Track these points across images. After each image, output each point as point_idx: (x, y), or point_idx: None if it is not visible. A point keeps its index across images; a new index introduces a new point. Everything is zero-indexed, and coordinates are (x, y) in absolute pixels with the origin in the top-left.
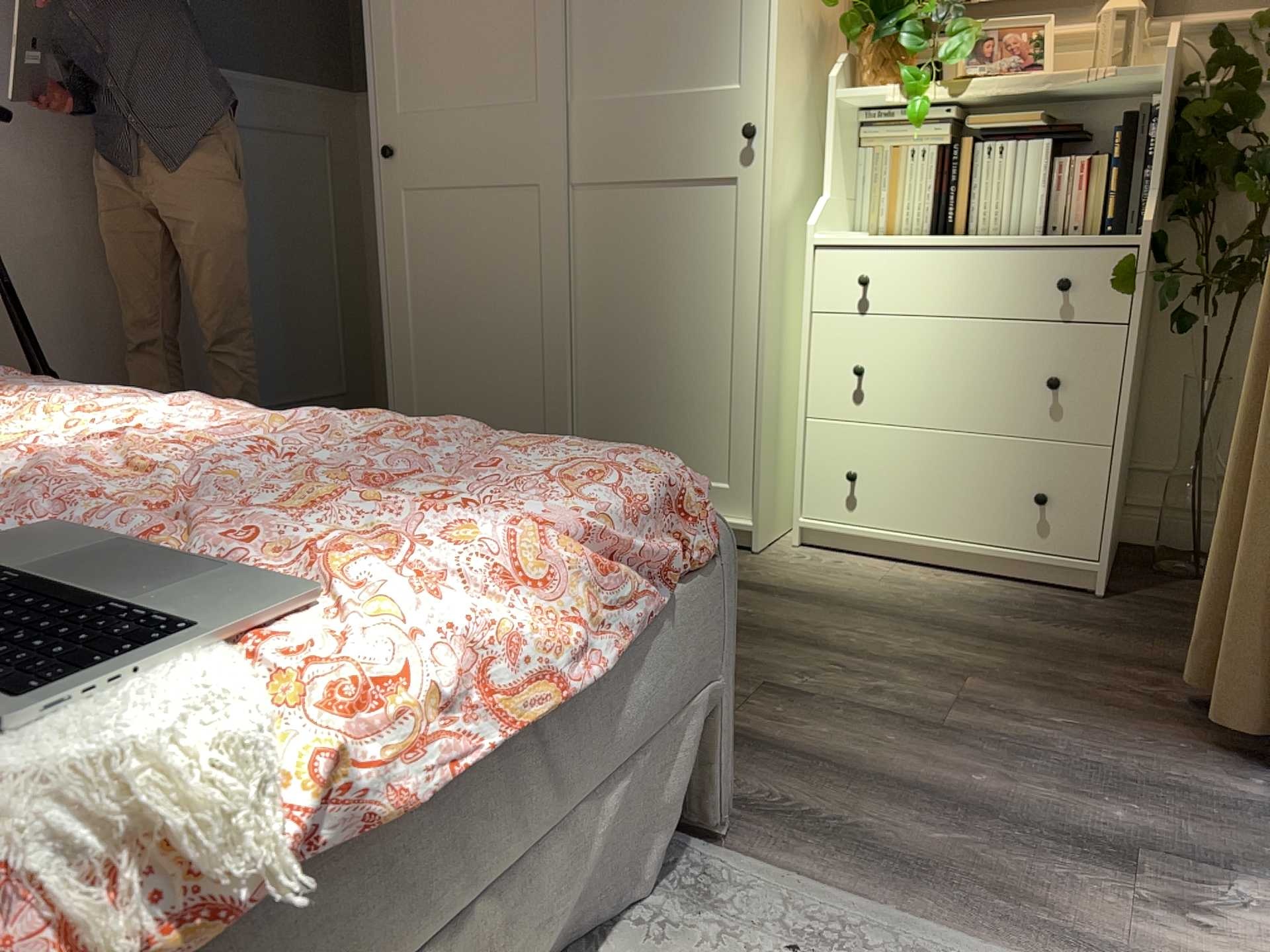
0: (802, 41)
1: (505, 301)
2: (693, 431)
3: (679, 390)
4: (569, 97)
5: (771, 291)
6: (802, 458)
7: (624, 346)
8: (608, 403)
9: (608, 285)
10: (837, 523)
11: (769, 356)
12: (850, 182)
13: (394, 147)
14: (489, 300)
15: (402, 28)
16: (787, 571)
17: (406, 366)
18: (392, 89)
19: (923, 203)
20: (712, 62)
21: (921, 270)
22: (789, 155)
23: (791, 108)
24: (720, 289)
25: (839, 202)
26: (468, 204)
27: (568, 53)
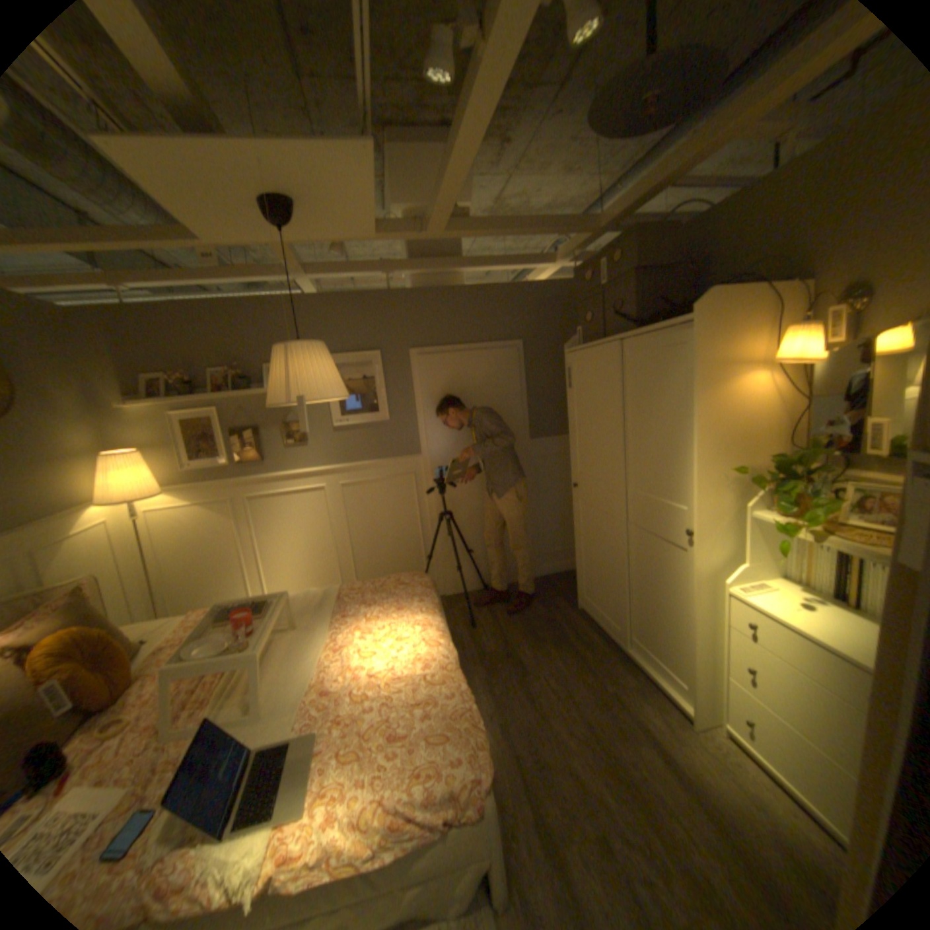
0: (730, 487)
1: (608, 558)
2: (673, 653)
3: (668, 631)
4: (627, 487)
5: (703, 611)
6: (727, 696)
7: (648, 599)
8: (643, 619)
9: (642, 569)
10: (744, 741)
11: (702, 641)
12: (781, 551)
13: (577, 484)
14: (604, 555)
15: (579, 442)
16: (700, 756)
17: (581, 565)
18: (577, 463)
19: (829, 578)
20: (677, 494)
21: (785, 638)
22: (719, 544)
23: (719, 522)
24: (683, 596)
25: (766, 565)
26: (597, 514)
27: (627, 469)
